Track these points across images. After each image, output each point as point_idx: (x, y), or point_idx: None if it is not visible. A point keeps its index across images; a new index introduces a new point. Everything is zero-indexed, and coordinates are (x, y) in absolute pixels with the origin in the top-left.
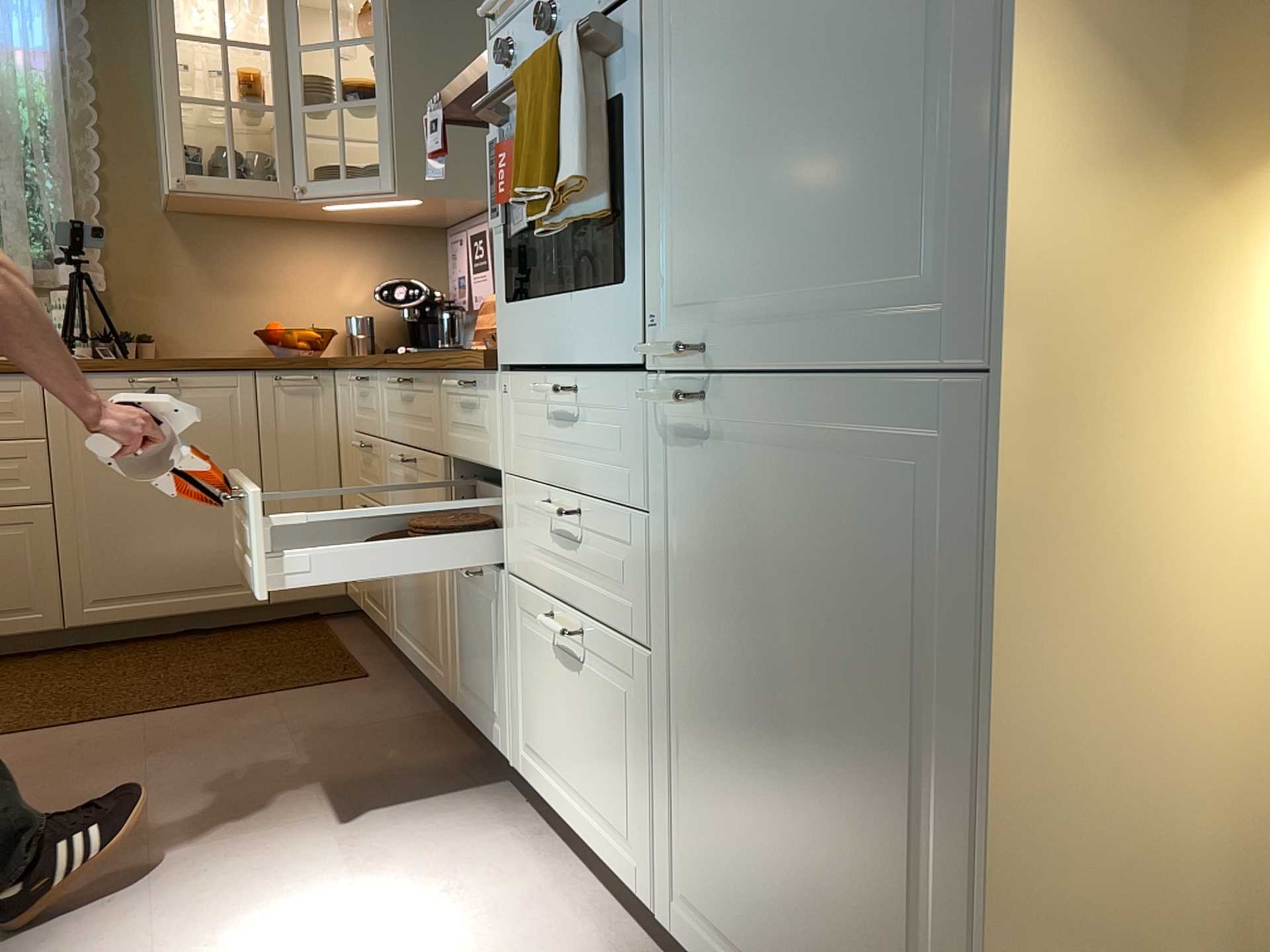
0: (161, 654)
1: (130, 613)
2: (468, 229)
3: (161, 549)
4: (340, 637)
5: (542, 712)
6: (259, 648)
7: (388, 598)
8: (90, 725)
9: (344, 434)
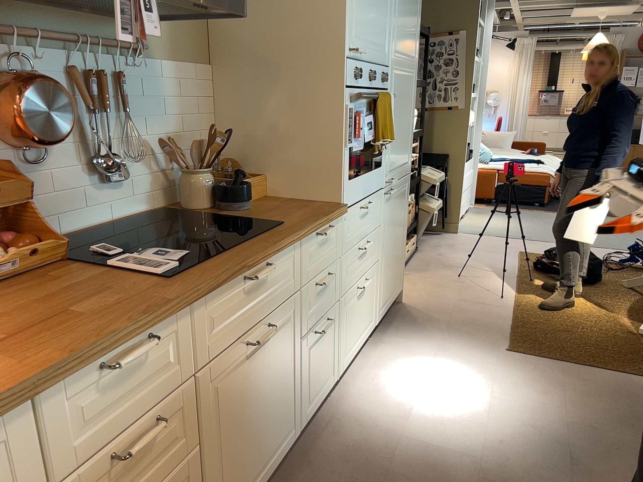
0: None
1: None
2: None
3: None
4: None
5: (351, 330)
6: None
7: None
8: None
9: None
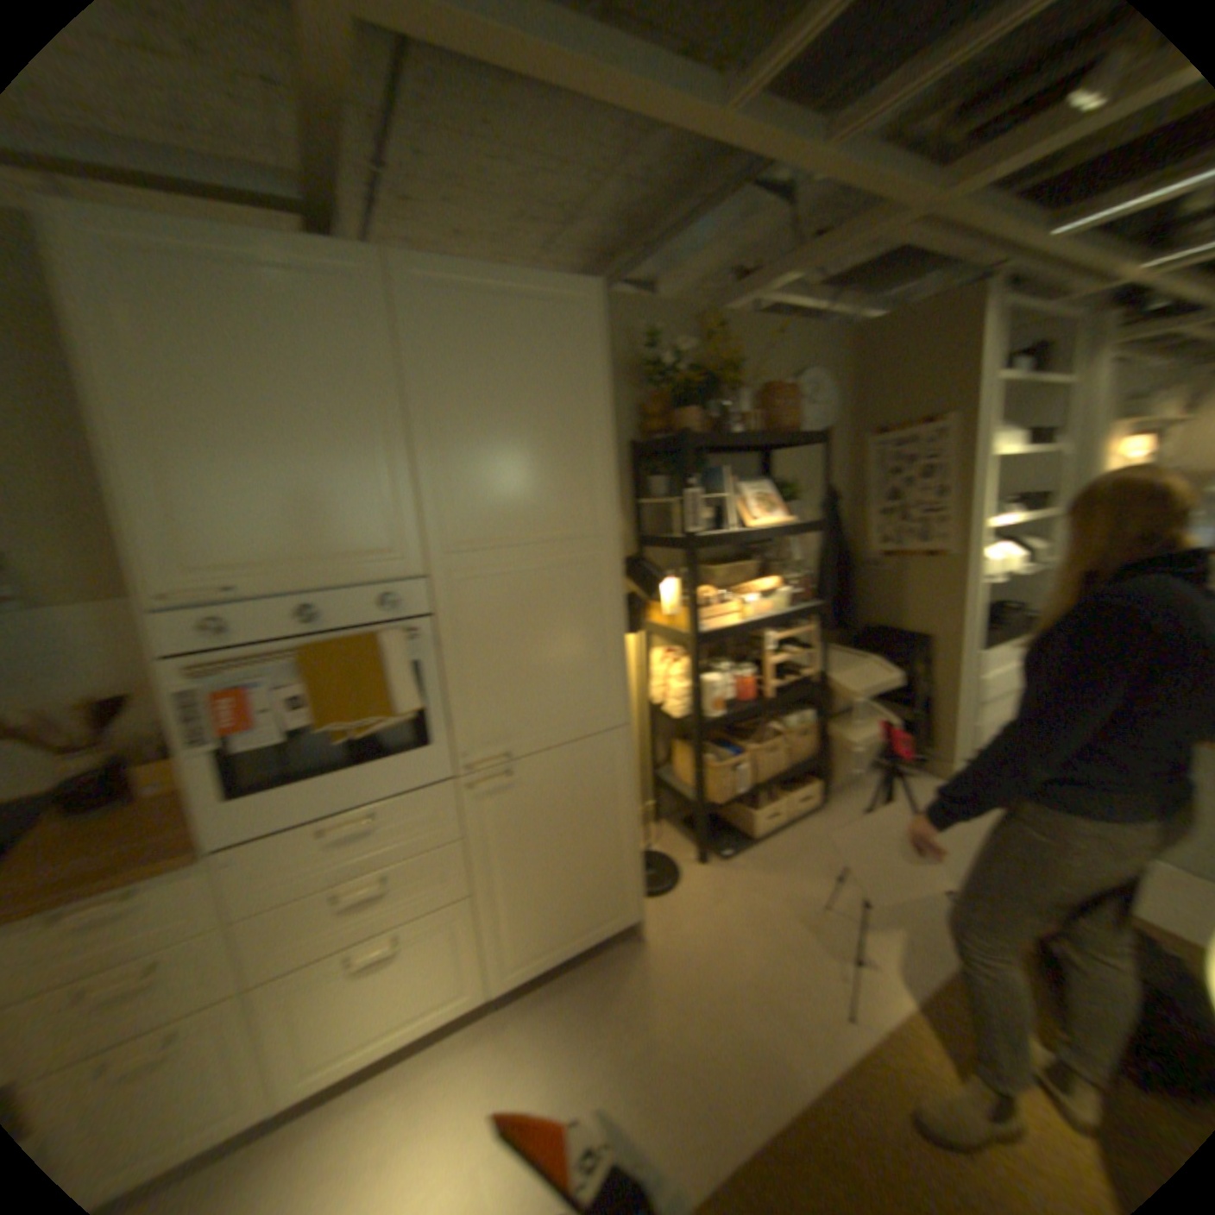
0: None
1: None
2: None
3: None
4: None
5: (319, 1034)
6: None
7: None
8: None
9: None
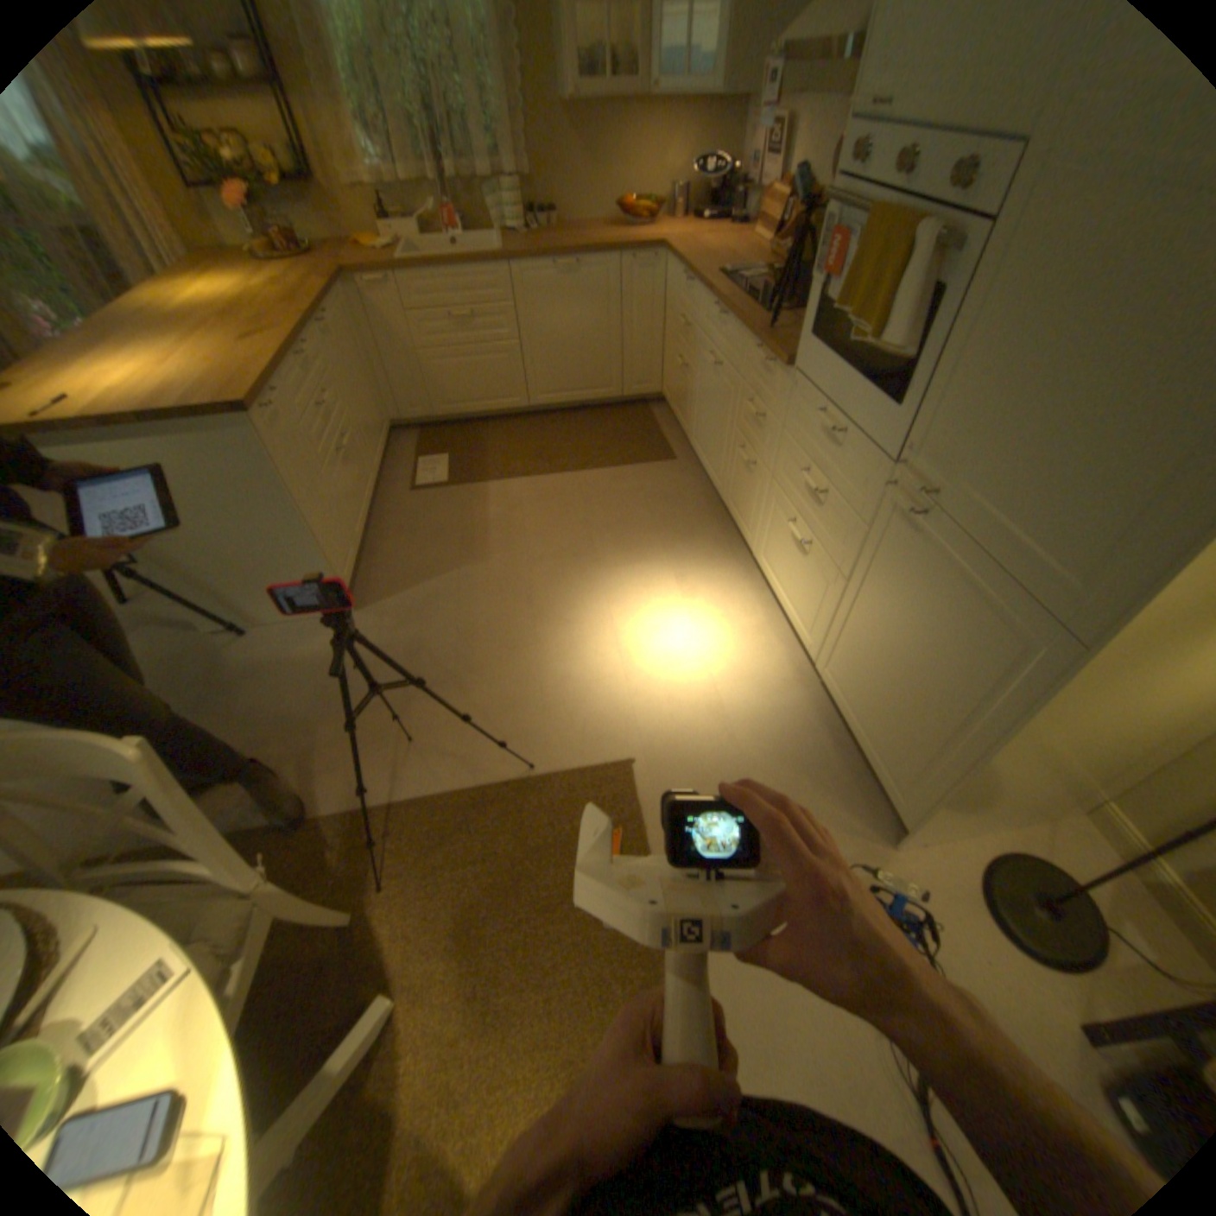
0: (572, 425)
1: (556, 400)
2: (769, 114)
3: (570, 367)
4: (656, 422)
5: (773, 549)
6: (617, 427)
7: (688, 421)
8: (553, 475)
9: (669, 301)
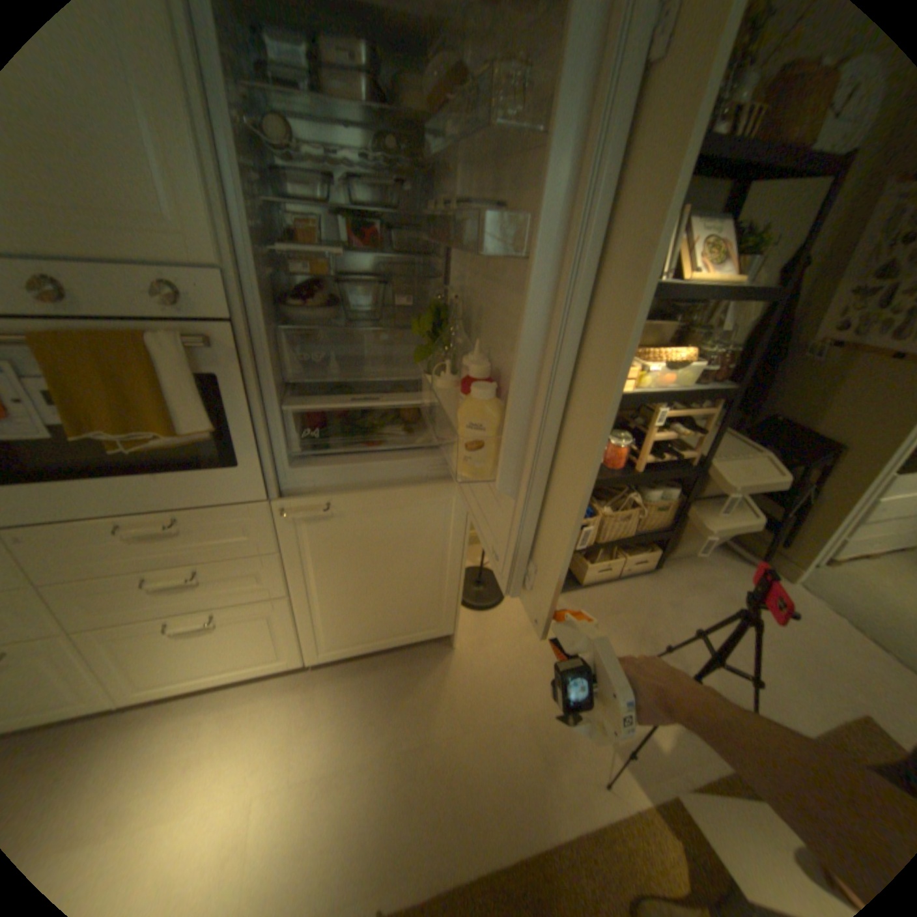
0: None
1: None
2: None
3: None
4: None
5: (153, 666)
6: None
7: None
8: None
9: None
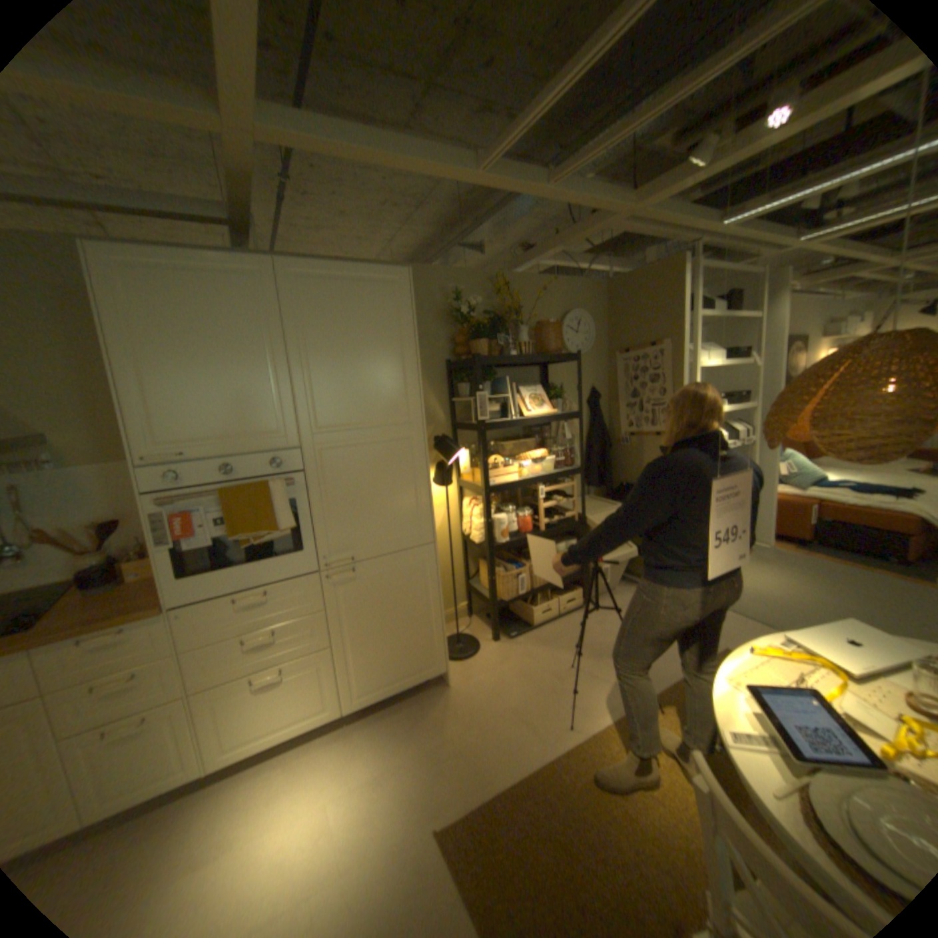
0: None
1: None
2: None
3: None
4: None
5: (236, 726)
6: None
7: None
8: None
9: None
